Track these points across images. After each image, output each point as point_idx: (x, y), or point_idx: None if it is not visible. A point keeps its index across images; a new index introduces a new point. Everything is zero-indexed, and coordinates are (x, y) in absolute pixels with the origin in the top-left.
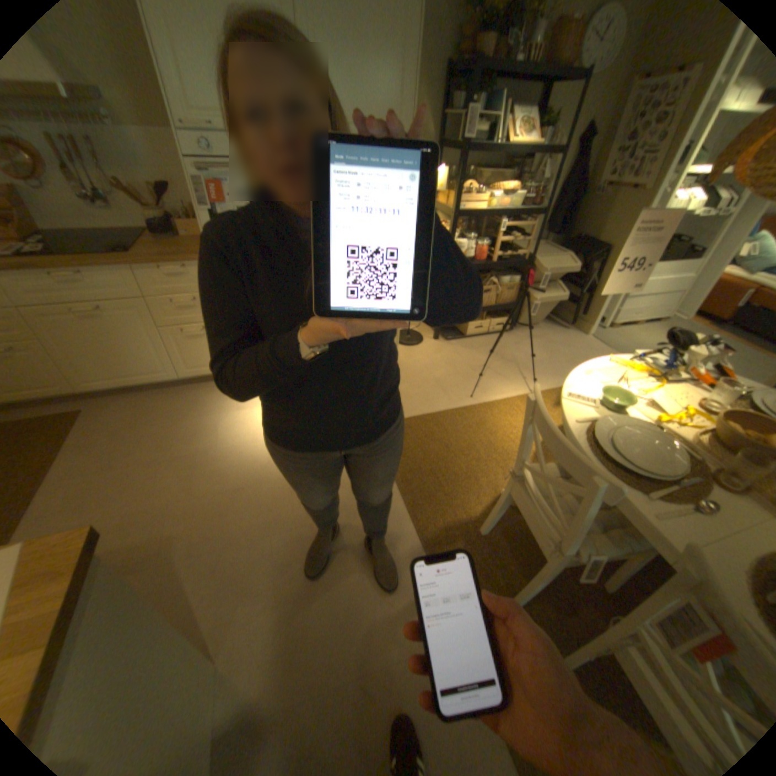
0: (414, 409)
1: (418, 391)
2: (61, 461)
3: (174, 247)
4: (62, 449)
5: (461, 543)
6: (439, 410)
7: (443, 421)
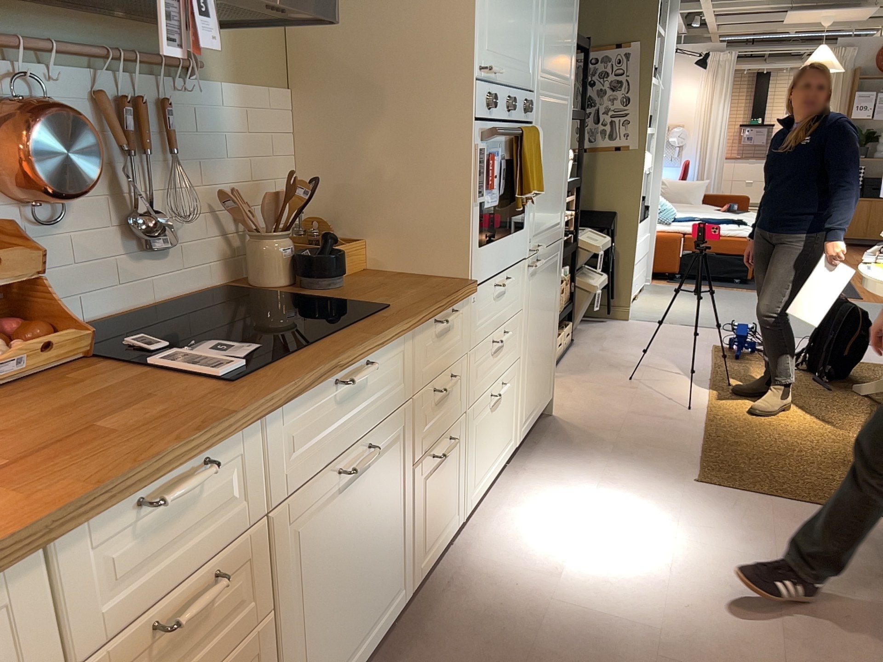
0: (682, 445)
1: (644, 428)
2: None
3: (402, 285)
4: None
5: None
6: (698, 432)
7: (724, 438)
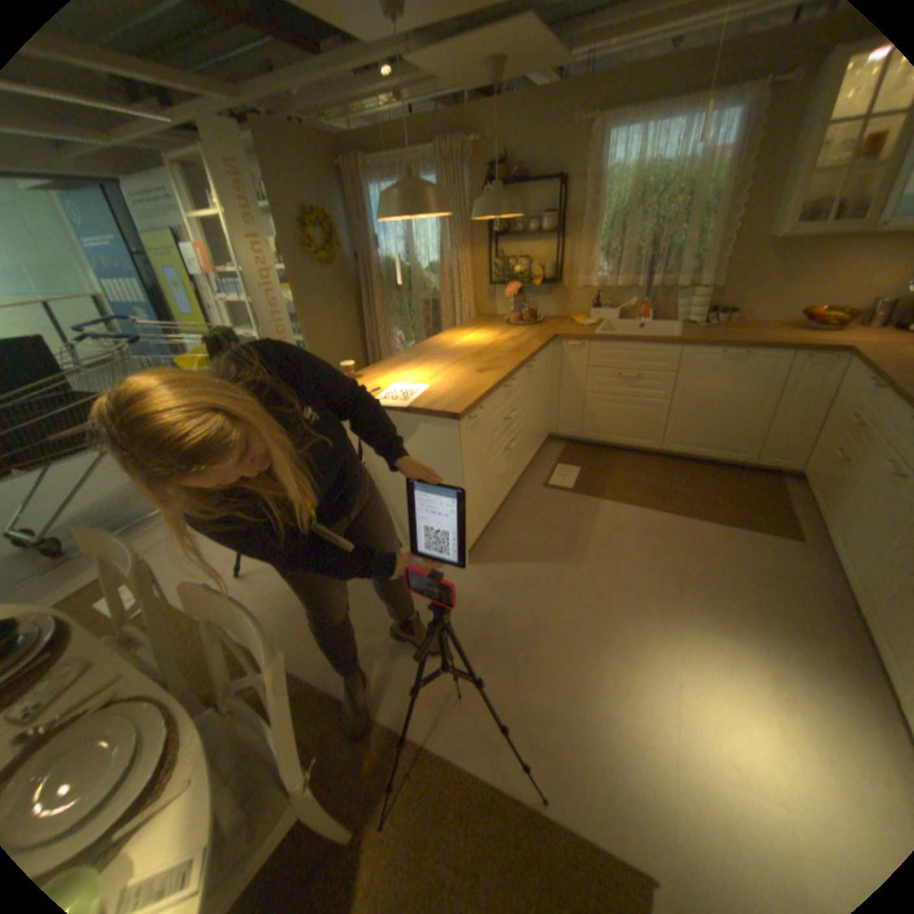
0: None
1: None
2: (713, 528)
3: None
4: (732, 529)
5: (364, 791)
6: None
7: None
